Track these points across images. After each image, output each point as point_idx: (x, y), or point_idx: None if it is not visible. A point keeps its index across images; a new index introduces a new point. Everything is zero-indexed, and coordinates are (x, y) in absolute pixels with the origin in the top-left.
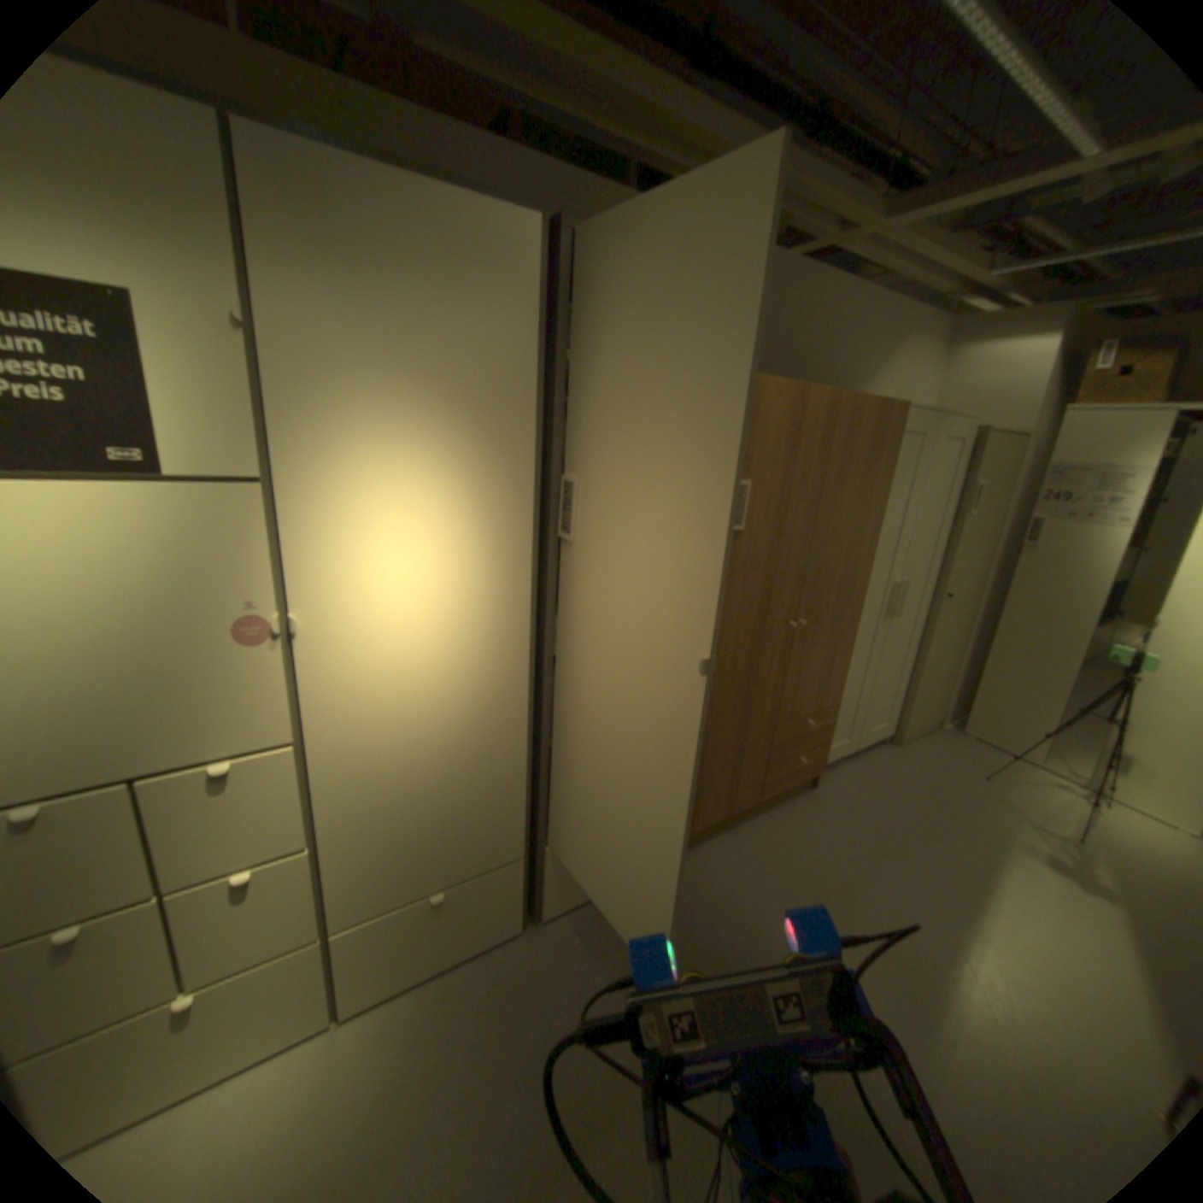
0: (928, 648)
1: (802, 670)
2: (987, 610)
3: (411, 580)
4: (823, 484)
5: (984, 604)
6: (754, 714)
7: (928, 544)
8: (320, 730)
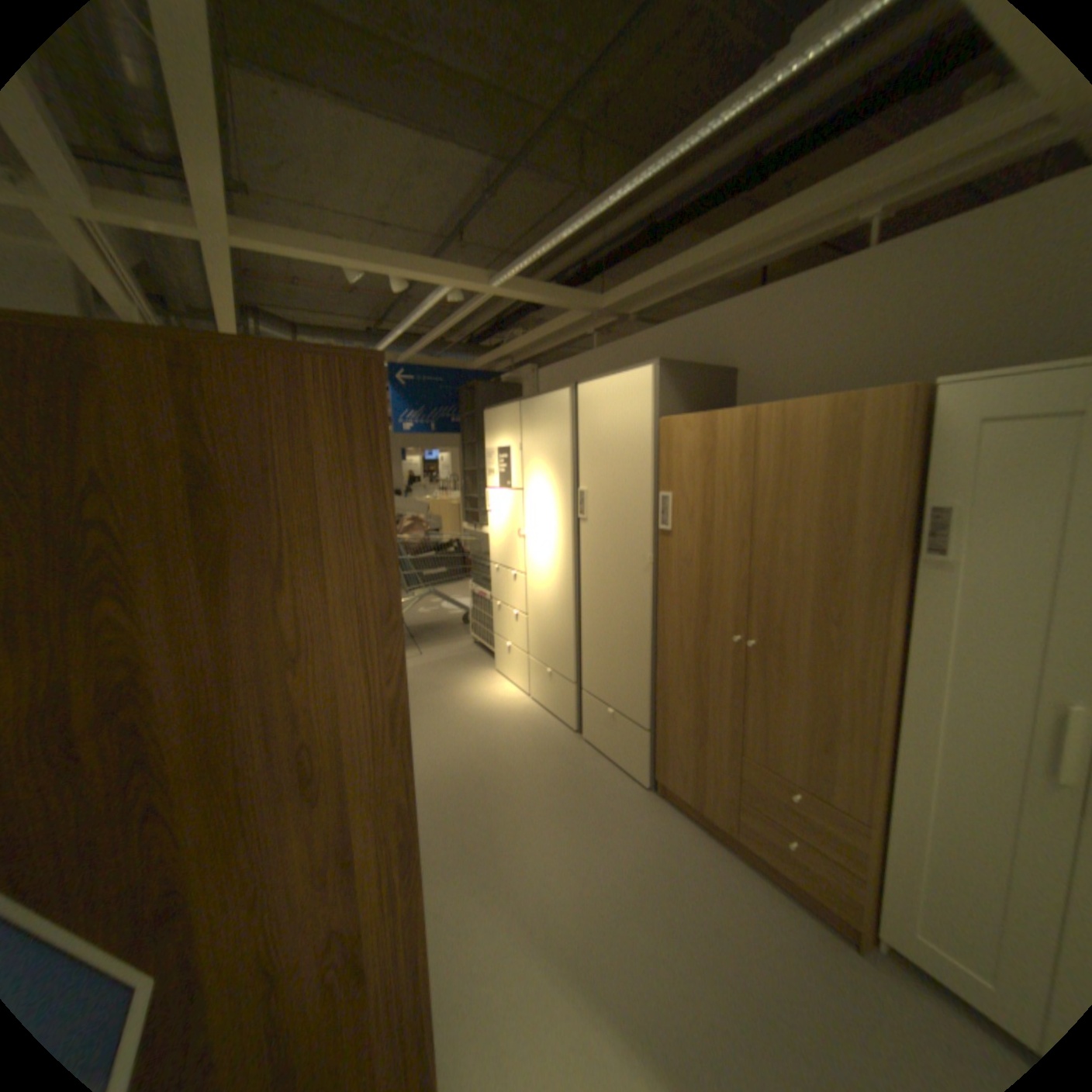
0: None
1: (772, 710)
2: None
3: (543, 527)
4: (754, 498)
5: None
6: (712, 715)
7: None
8: (528, 574)
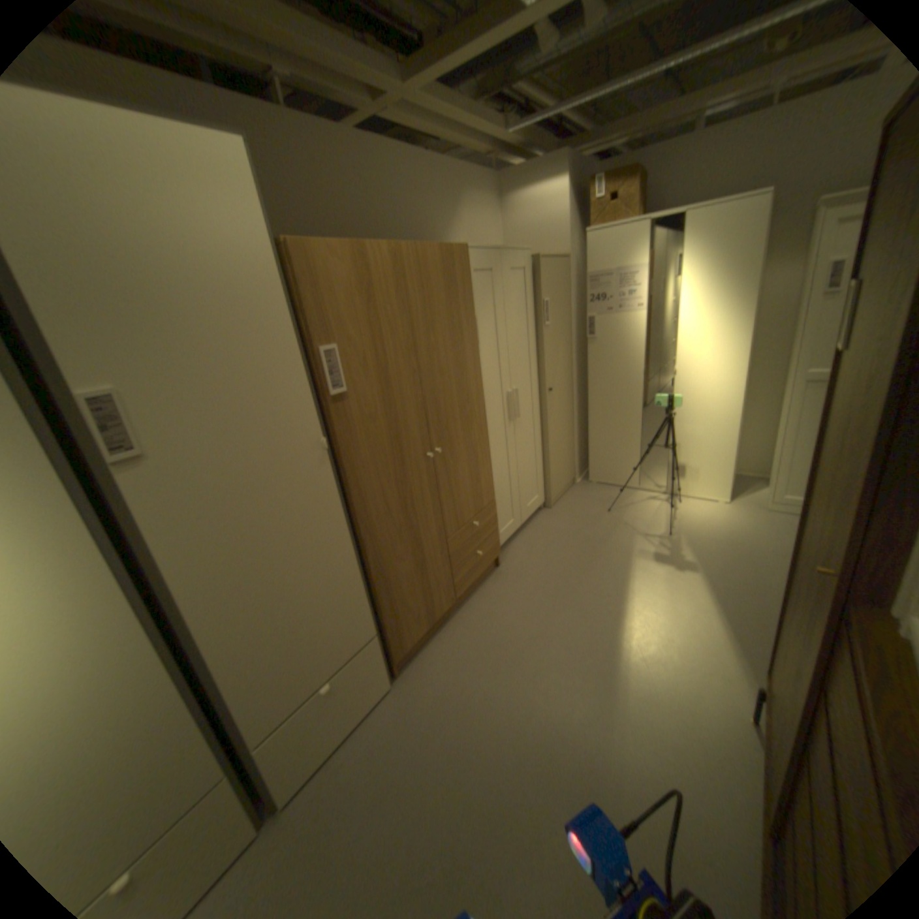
0: (547, 432)
1: (453, 487)
2: (578, 391)
3: None
4: (412, 330)
5: (575, 388)
6: (423, 538)
7: (522, 356)
8: None
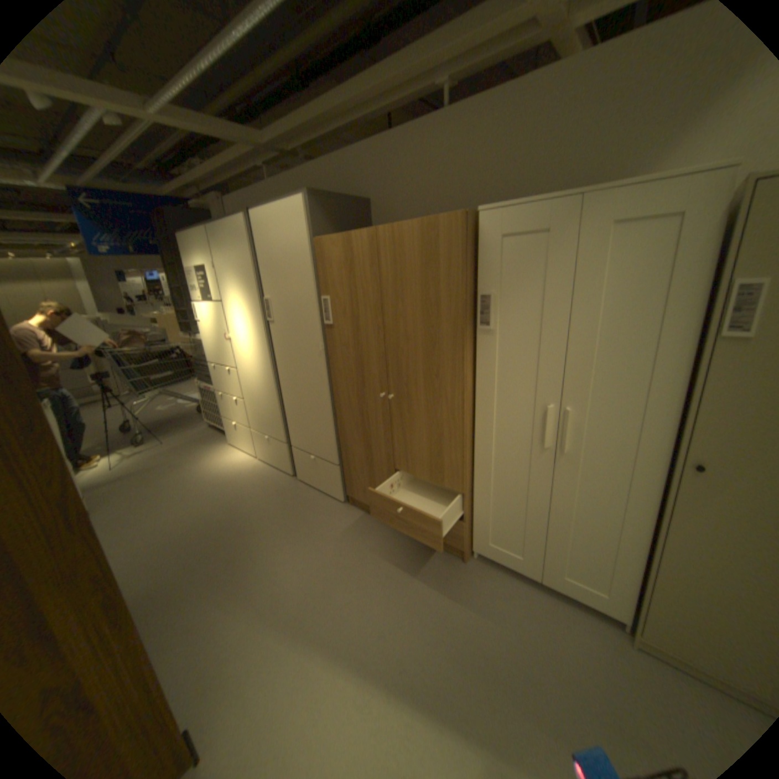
0: (664, 530)
1: (408, 436)
2: None
3: (244, 330)
4: (382, 296)
5: None
6: (375, 447)
7: (624, 371)
8: (239, 367)
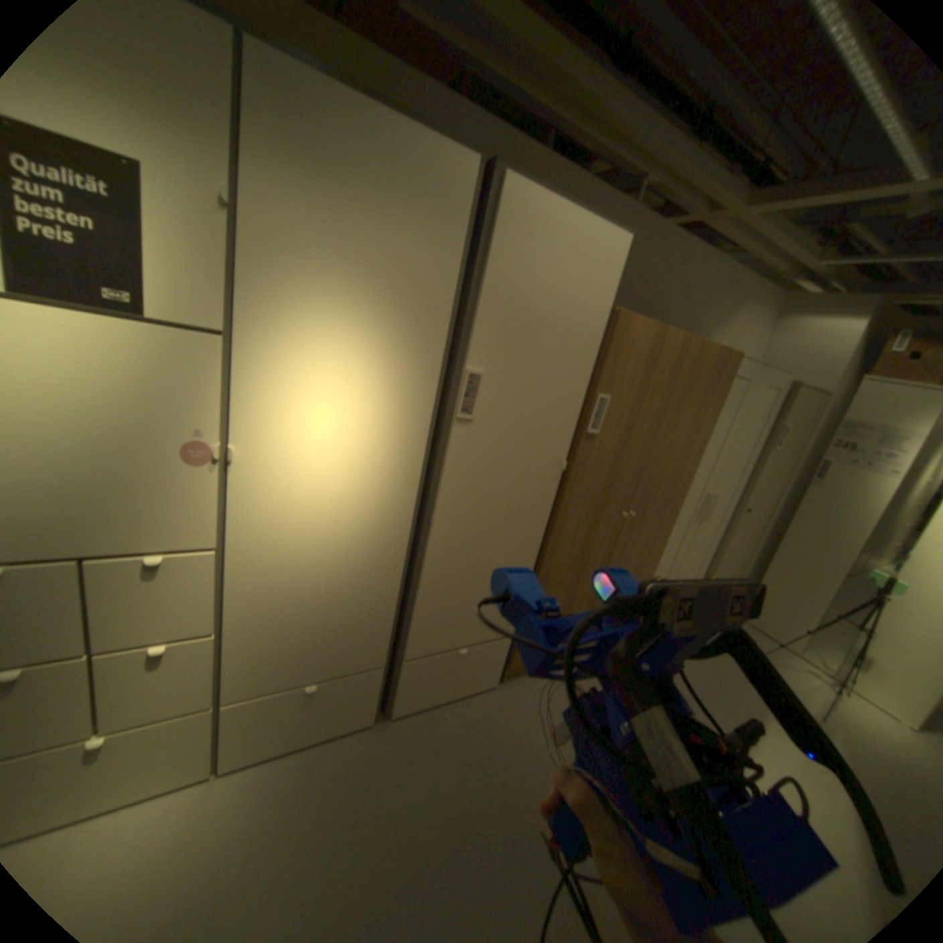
0: (726, 549)
1: (625, 552)
2: (776, 527)
3: (329, 433)
4: (666, 407)
5: (774, 522)
6: (582, 581)
7: (739, 468)
8: (237, 542)
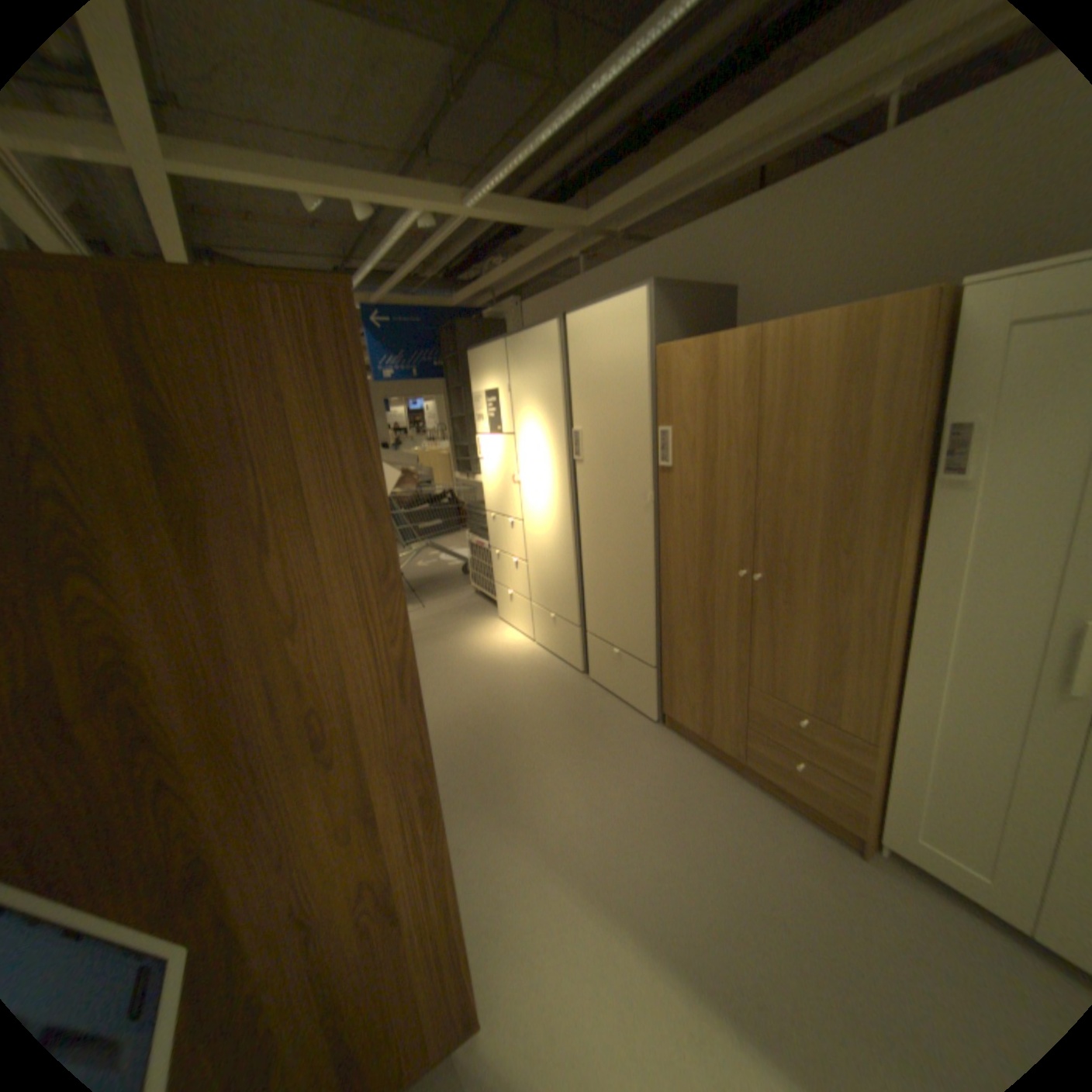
0: None
1: (780, 641)
2: None
3: (539, 471)
4: (760, 426)
5: None
6: (719, 650)
7: None
8: (526, 520)
